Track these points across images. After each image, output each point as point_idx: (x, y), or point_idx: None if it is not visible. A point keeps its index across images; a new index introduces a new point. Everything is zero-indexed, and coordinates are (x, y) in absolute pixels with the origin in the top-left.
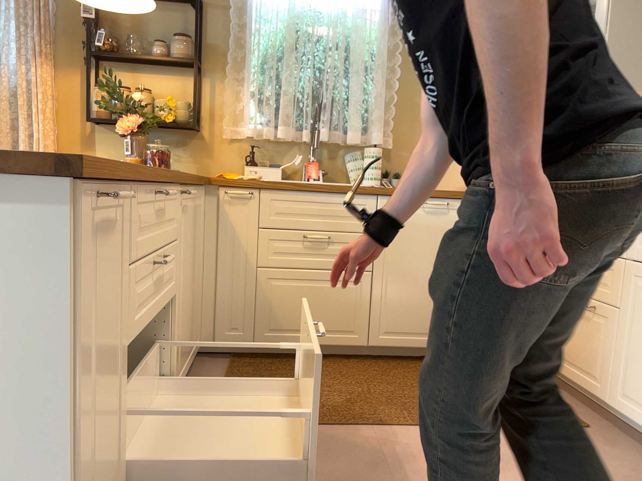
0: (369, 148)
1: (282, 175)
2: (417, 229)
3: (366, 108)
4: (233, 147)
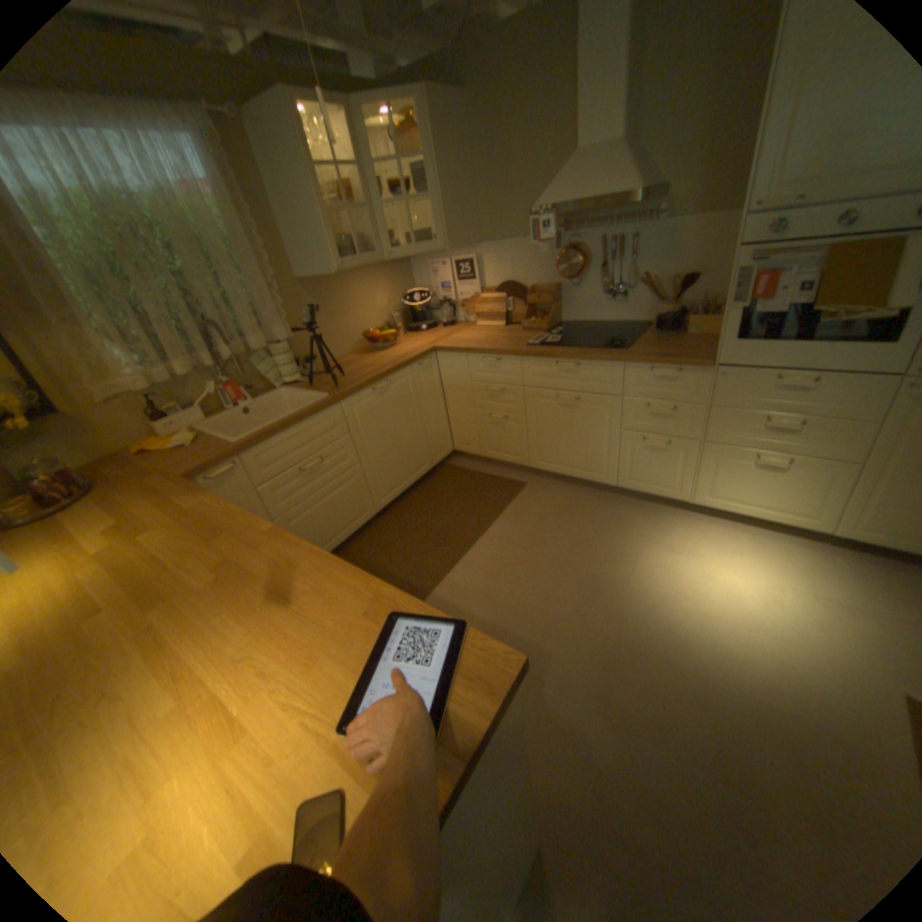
0: (276, 349)
1: (198, 412)
2: (375, 413)
3: (246, 305)
4: (116, 409)
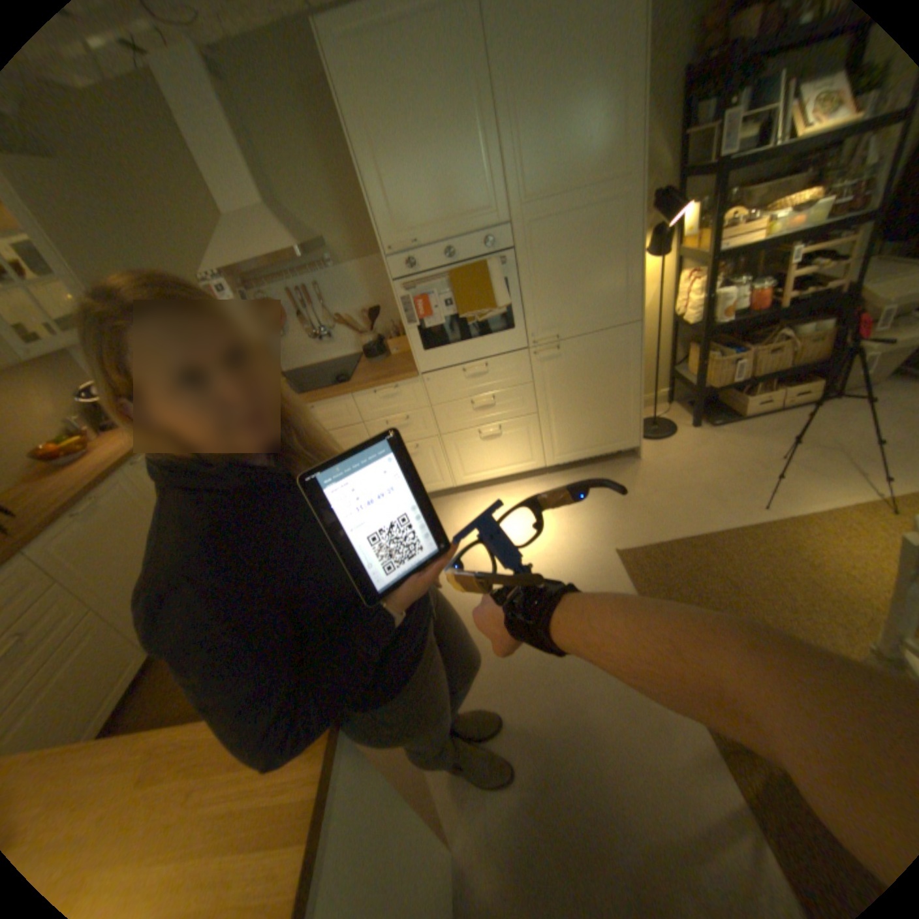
0: None
1: None
2: (88, 542)
3: None
4: None
